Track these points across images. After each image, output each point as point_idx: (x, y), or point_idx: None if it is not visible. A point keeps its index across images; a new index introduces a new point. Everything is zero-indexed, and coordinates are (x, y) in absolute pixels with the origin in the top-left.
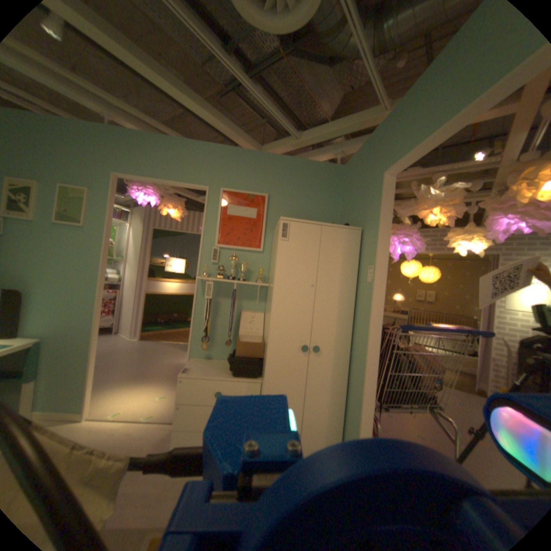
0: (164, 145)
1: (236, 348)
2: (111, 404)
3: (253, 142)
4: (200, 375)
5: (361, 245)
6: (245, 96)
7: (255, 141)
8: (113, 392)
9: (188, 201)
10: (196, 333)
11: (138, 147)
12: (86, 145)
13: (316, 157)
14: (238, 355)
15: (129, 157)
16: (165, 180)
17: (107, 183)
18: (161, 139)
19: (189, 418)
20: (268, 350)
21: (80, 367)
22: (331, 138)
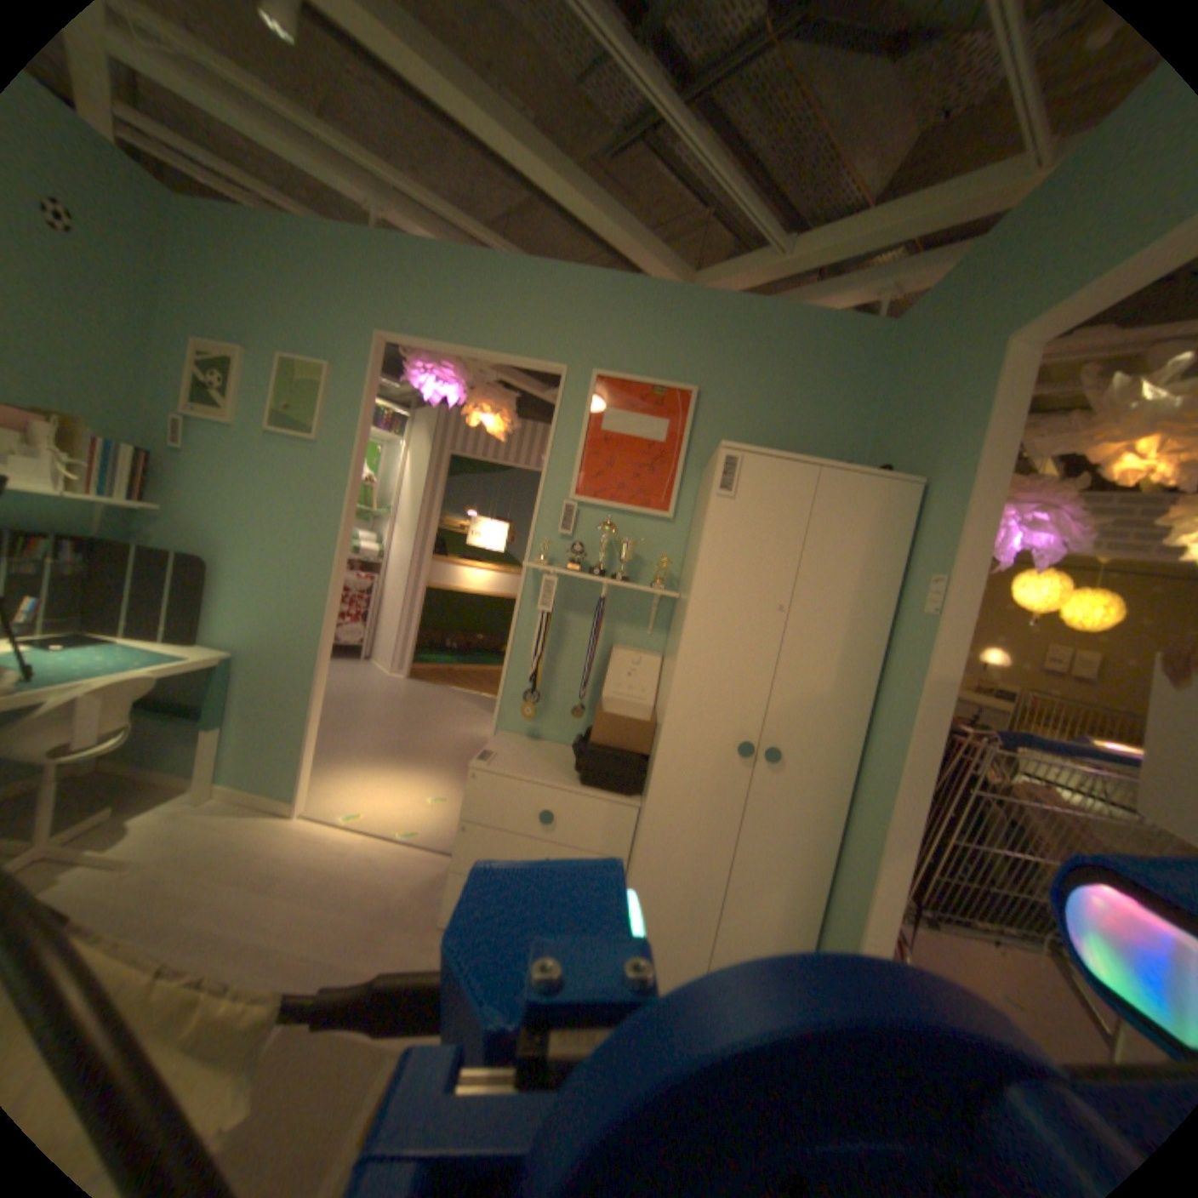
0: (481, 272)
1: (593, 725)
2: (345, 796)
3: (676, 264)
4: (513, 771)
5: (919, 521)
6: (668, 151)
7: (682, 262)
8: (352, 774)
9: (524, 399)
10: (515, 682)
11: (429, 277)
12: (332, 273)
13: (825, 299)
14: (596, 741)
15: (410, 299)
16: (478, 349)
17: (366, 354)
18: (477, 259)
19: (484, 853)
20: (662, 741)
21: (295, 716)
22: (871, 253)
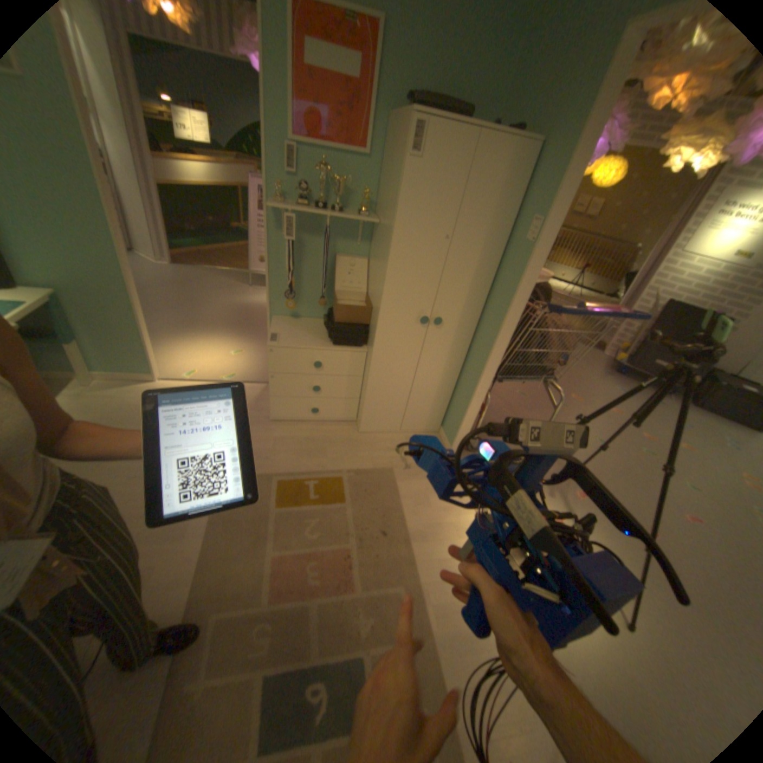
0: None
1: (335, 312)
2: (178, 359)
3: None
4: (293, 343)
5: (534, 171)
6: None
7: None
8: (173, 344)
9: None
10: (275, 284)
11: None
12: None
13: None
14: (338, 321)
15: None
16: None
17: None
18: None
19: (286, 385)
20: (379, 321)
21: (127, 323)
22: None
